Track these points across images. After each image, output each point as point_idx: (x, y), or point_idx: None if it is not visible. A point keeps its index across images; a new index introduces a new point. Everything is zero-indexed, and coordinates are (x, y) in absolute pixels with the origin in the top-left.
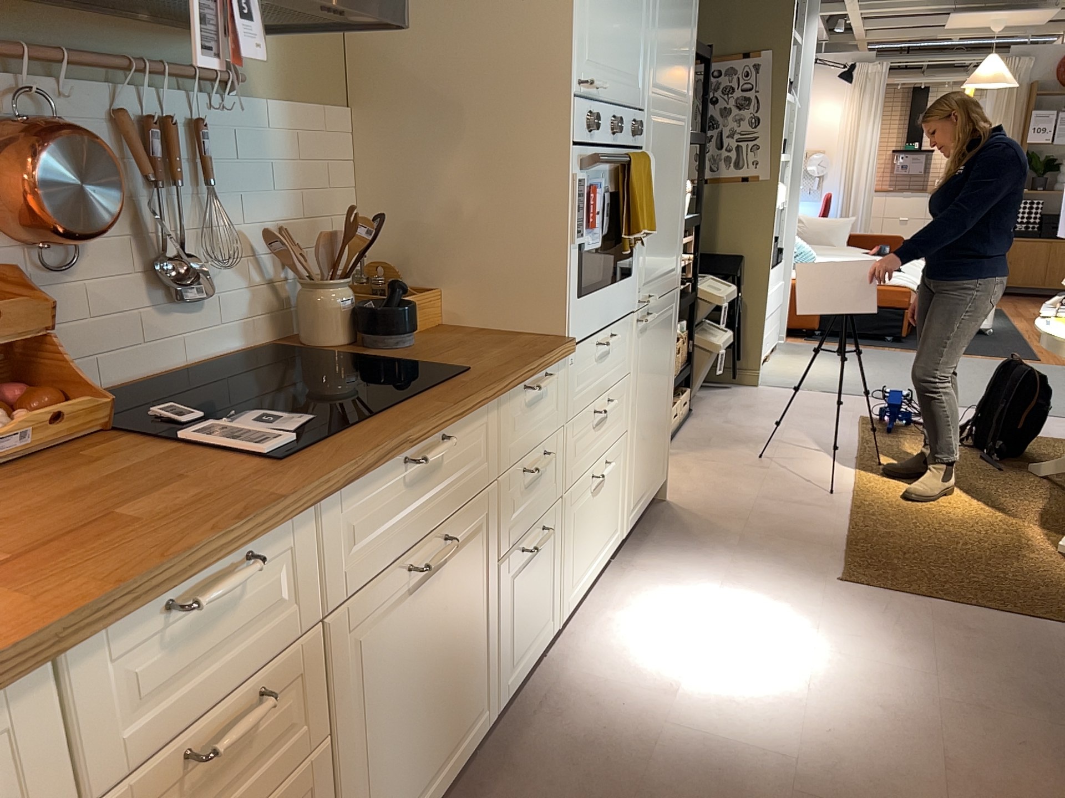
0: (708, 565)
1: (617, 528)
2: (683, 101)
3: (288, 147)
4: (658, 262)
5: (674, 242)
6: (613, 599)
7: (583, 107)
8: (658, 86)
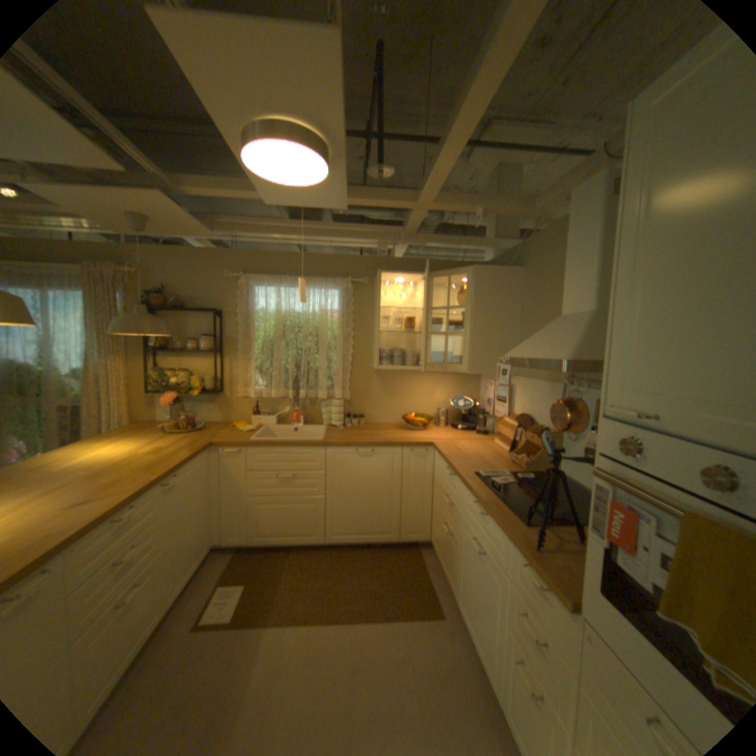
0: None
1: None
2: None
3: None
4: None
5: None
6: None
7: (616, 429)
8: None
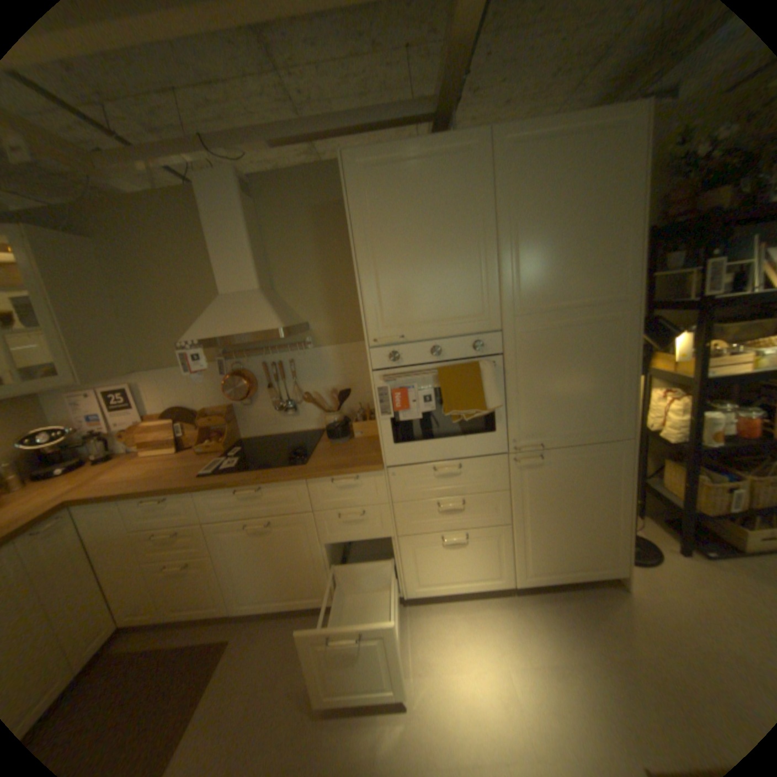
0: (564, 651)
1: (499, 578)
2: (607, 301)
3: (336, 361)
4: (558, 423)
5: (604, 407)
6: (475, 614)
7: (380, 351)
8: (528, 308)
